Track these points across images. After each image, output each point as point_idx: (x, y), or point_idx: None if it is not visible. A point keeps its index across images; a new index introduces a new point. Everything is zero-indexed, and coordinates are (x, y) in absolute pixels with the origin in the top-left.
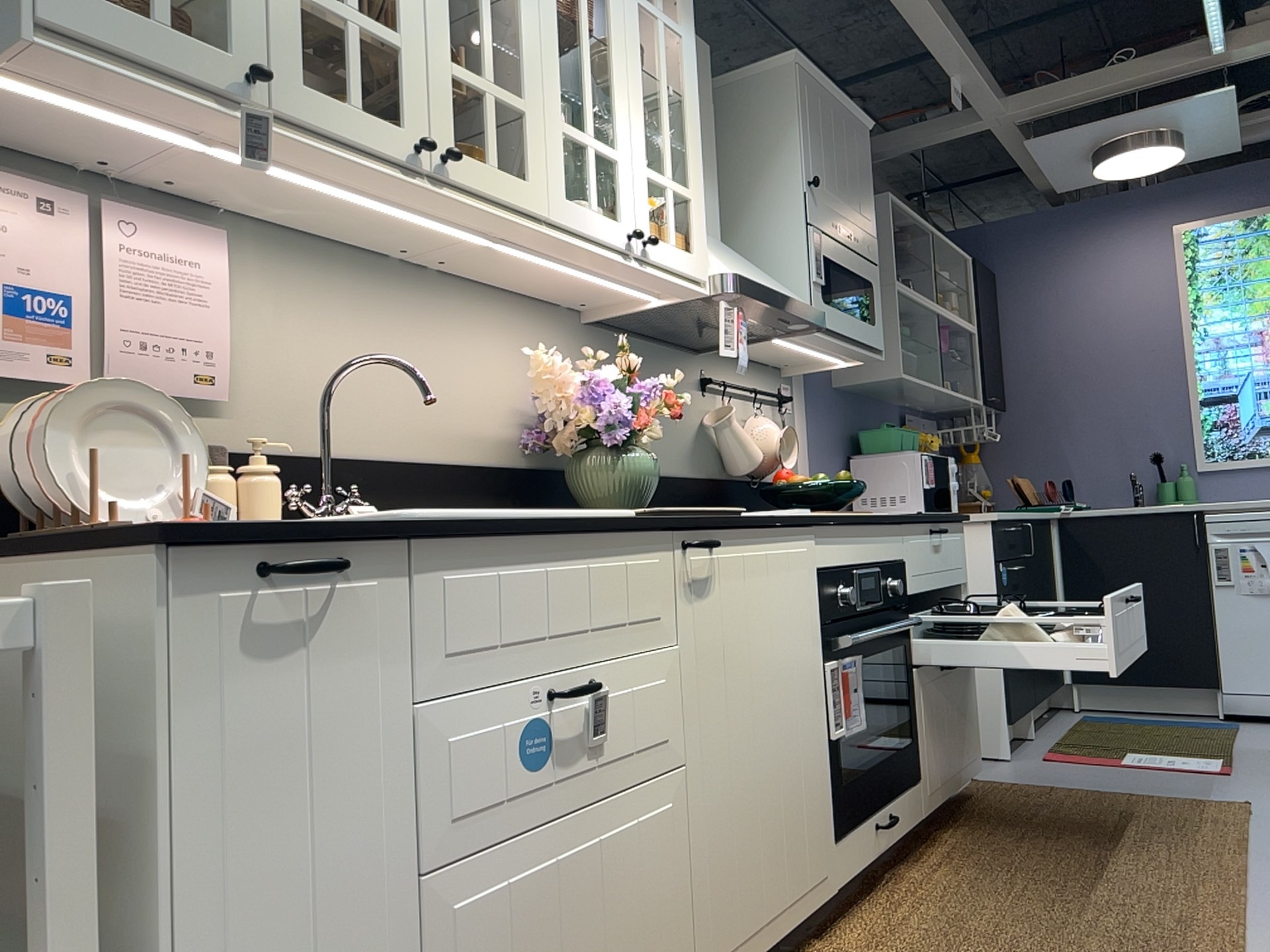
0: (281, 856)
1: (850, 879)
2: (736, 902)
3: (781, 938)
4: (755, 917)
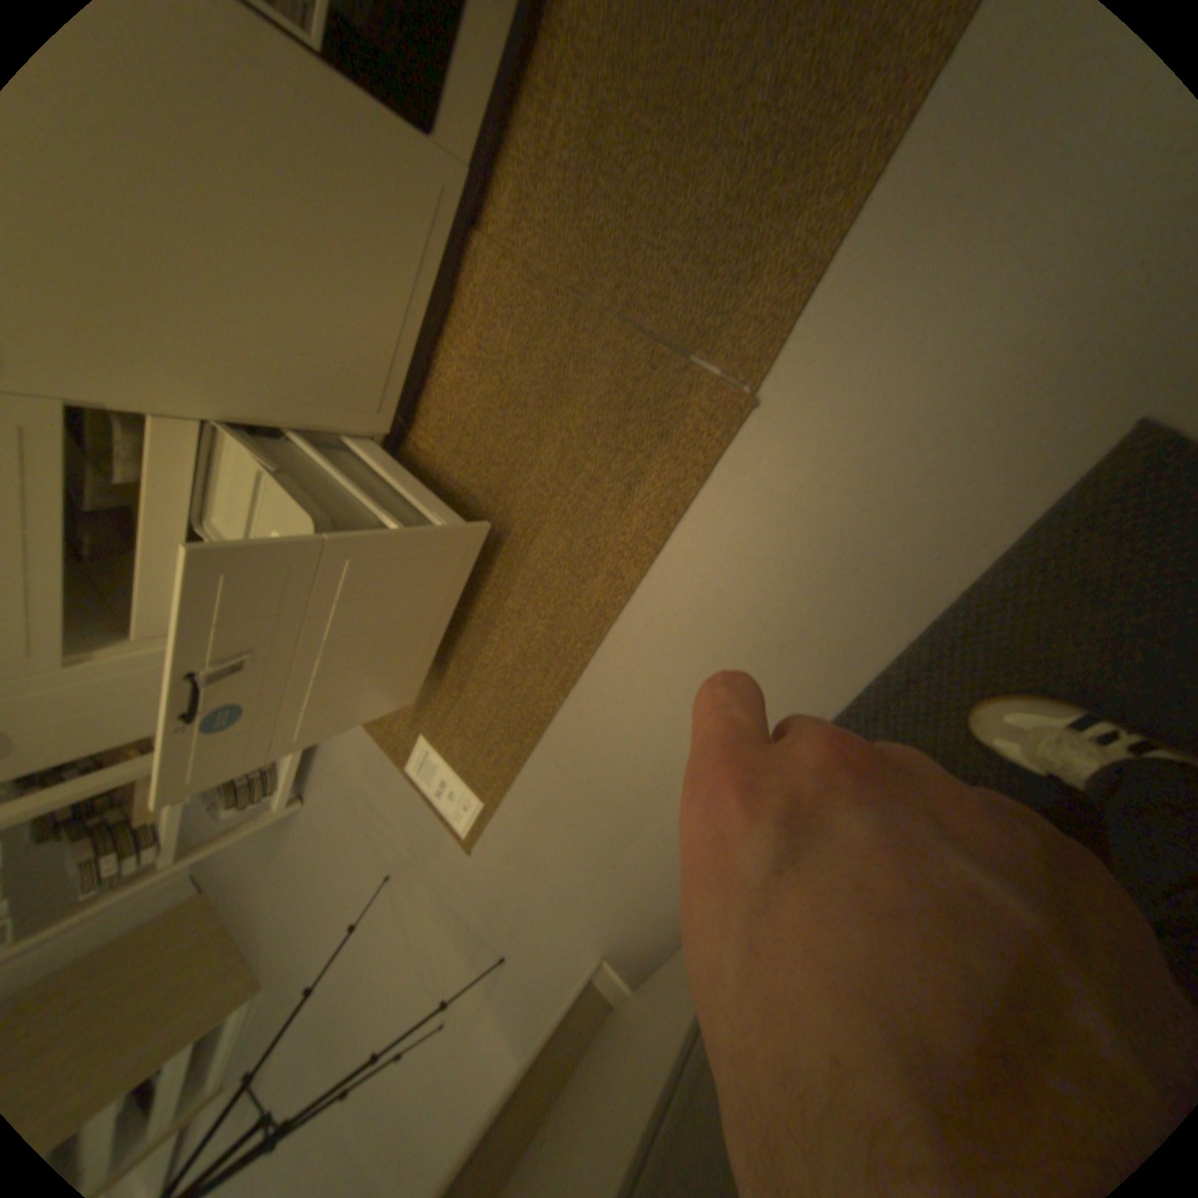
0: (140, 706)
1: (481, 124)
2: (360, 372)
3: (428, 307)
4: (388, 346)
